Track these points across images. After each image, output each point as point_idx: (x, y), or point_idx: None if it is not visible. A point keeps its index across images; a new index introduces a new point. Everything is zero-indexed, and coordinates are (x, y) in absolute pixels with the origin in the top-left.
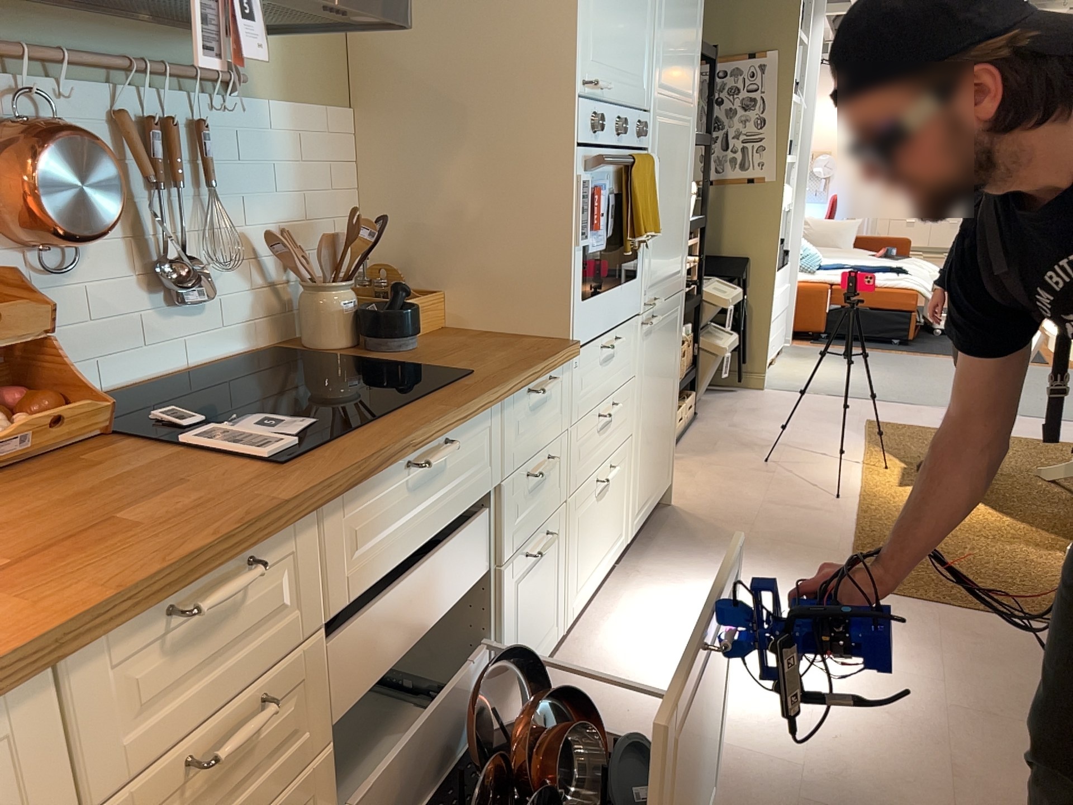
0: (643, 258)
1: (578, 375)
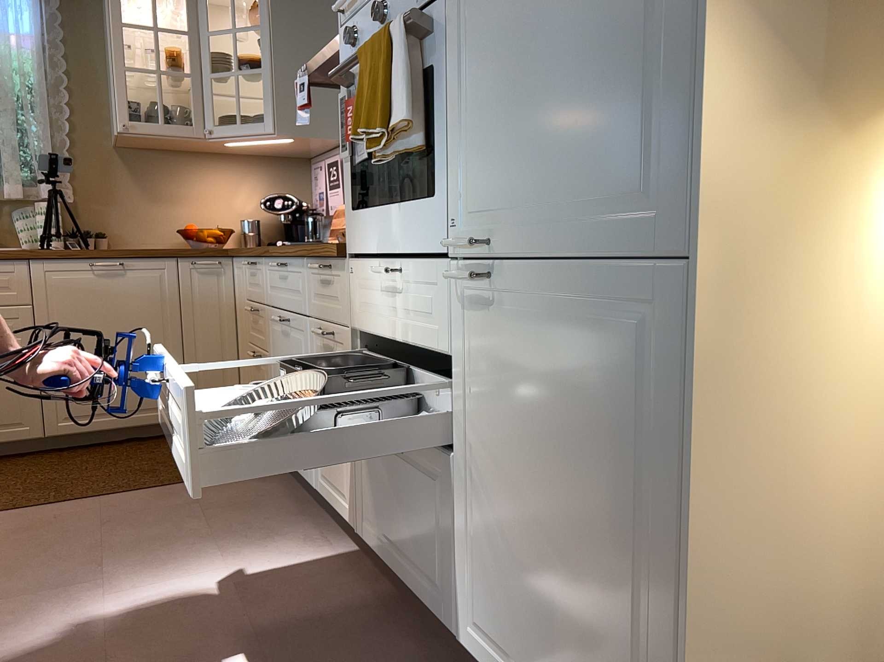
0: (454, 163)
1: (356, 284)
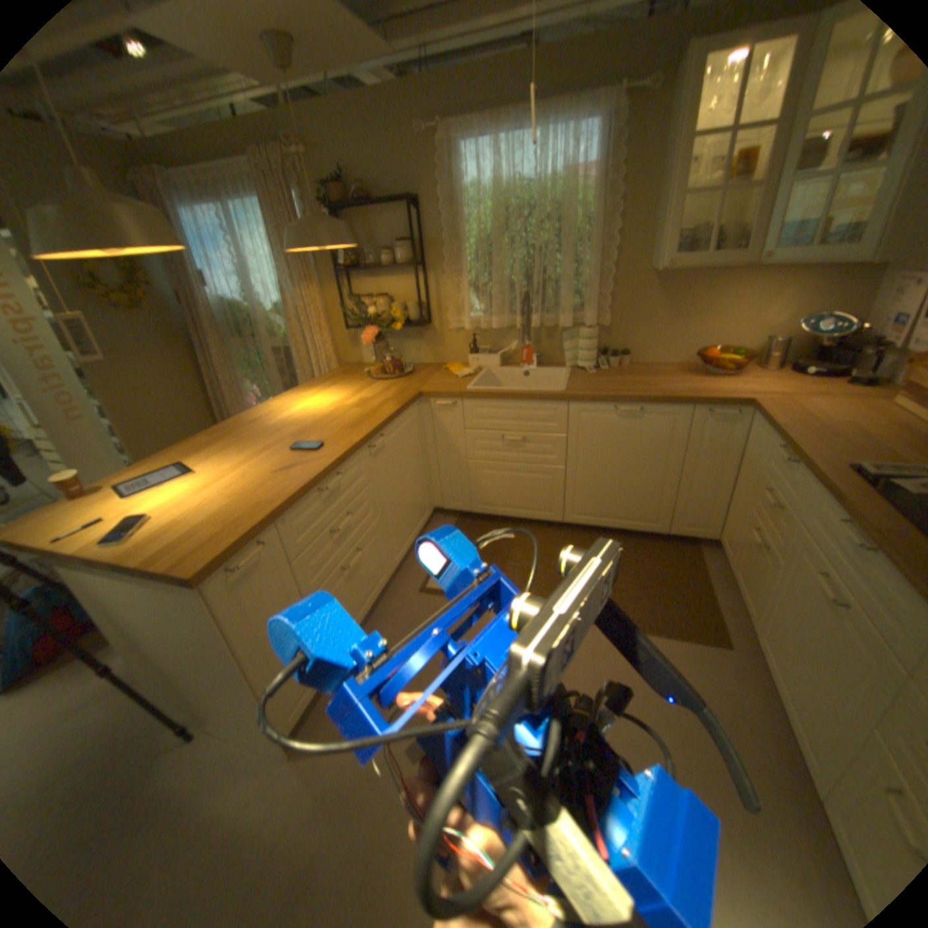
0: None
1: None
